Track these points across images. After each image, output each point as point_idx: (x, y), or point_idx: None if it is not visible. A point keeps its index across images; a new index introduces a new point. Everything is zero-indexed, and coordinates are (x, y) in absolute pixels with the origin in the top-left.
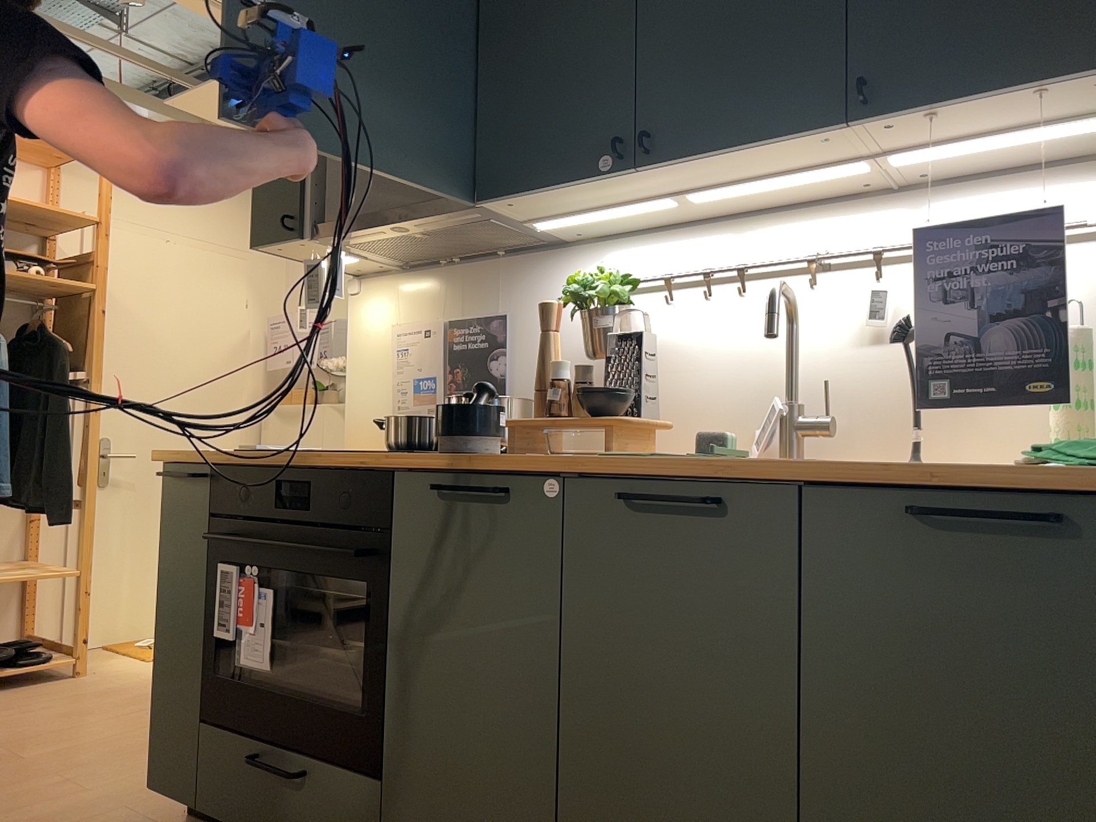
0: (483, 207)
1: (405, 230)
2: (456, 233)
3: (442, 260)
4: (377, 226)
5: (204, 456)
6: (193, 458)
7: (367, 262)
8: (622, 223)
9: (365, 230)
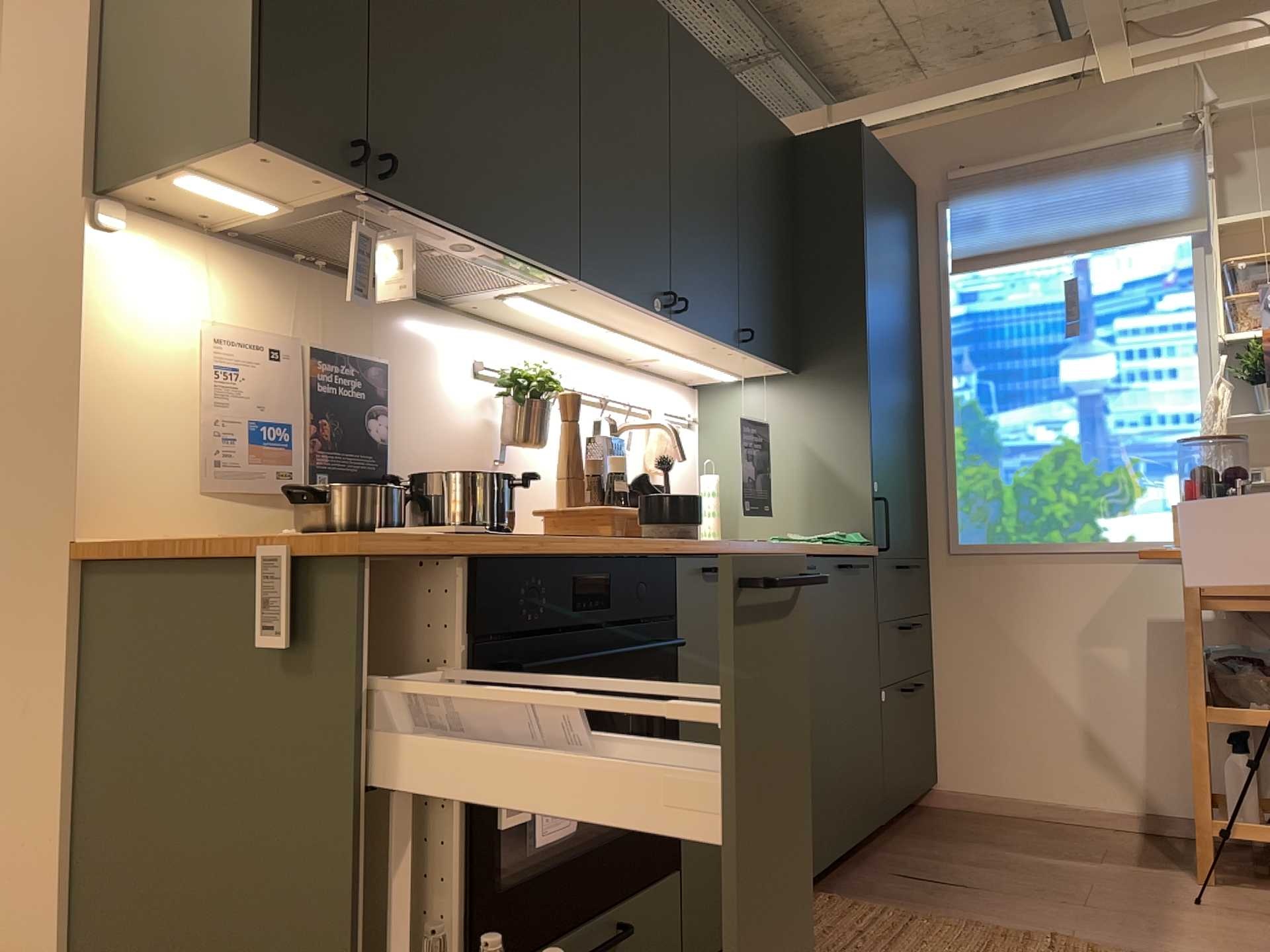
0: (554, 277)
1: (459, 247)
2: (452, 265)
3: (305, 254)
4: (465, 235)
5: (478, 544)
6: (451, 547)
7: (243, 212)
8: (512, 314)
9: (447, 229)
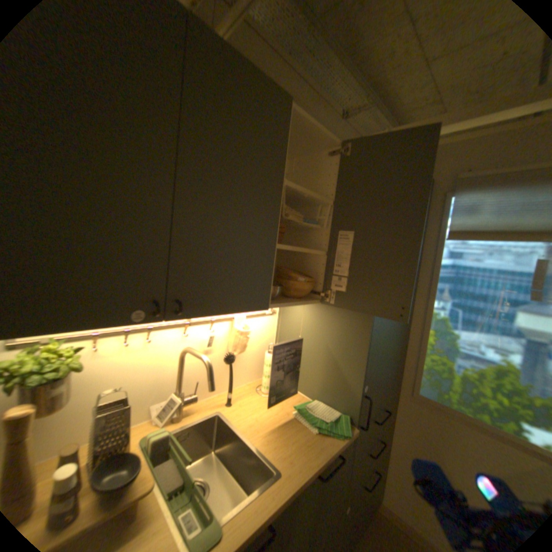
0: None
1: None
2: None
3: None
4: None
5: None
6: None
7: None
8: None
9: None
